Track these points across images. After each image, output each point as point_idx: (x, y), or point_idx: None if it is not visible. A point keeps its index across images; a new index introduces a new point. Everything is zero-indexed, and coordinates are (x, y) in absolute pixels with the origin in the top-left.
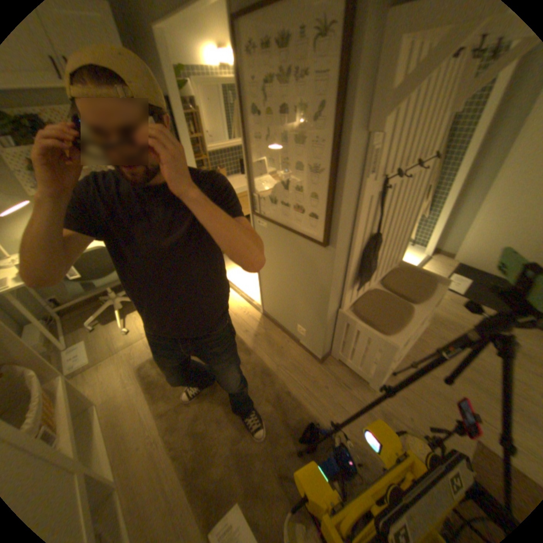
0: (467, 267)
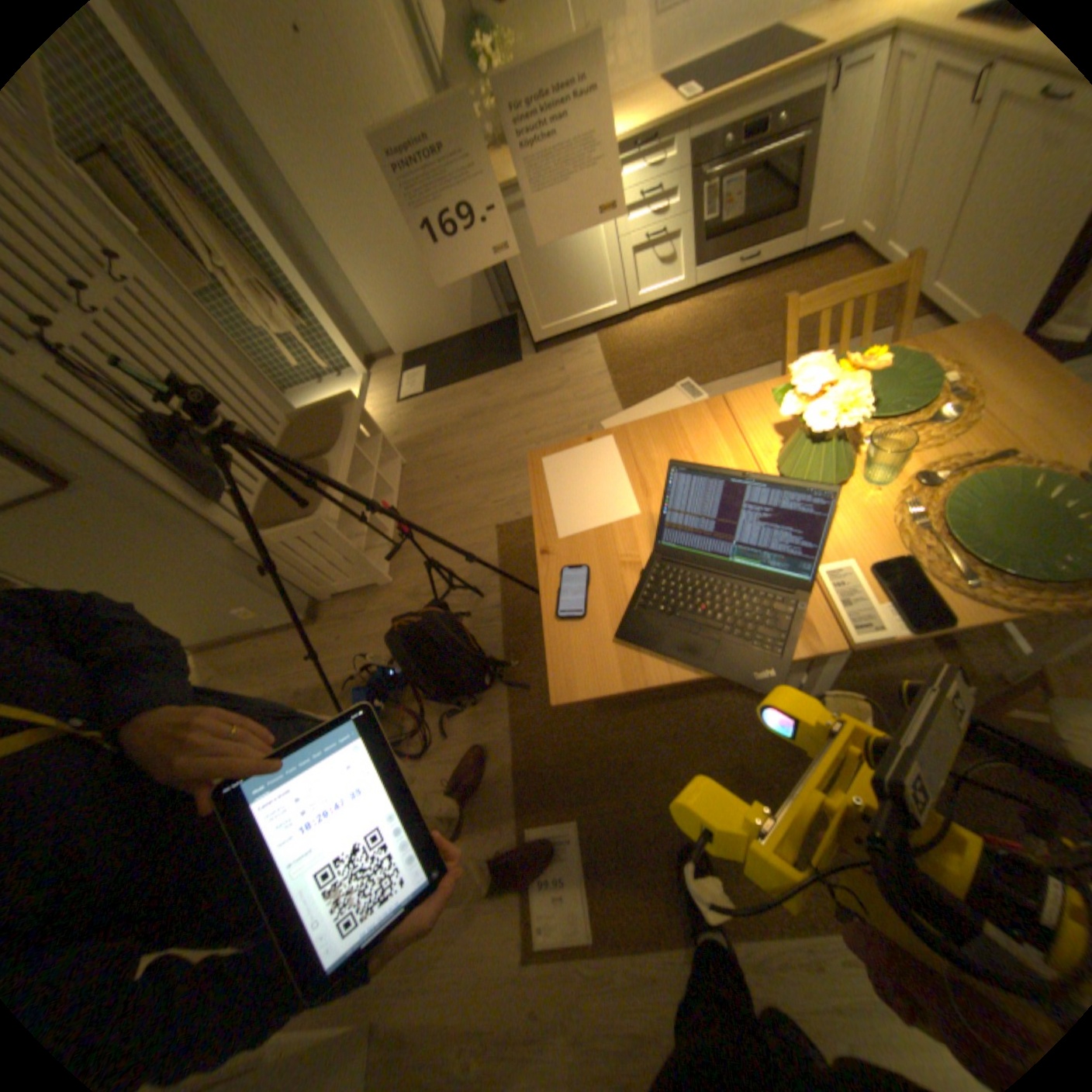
0: (414, 354)
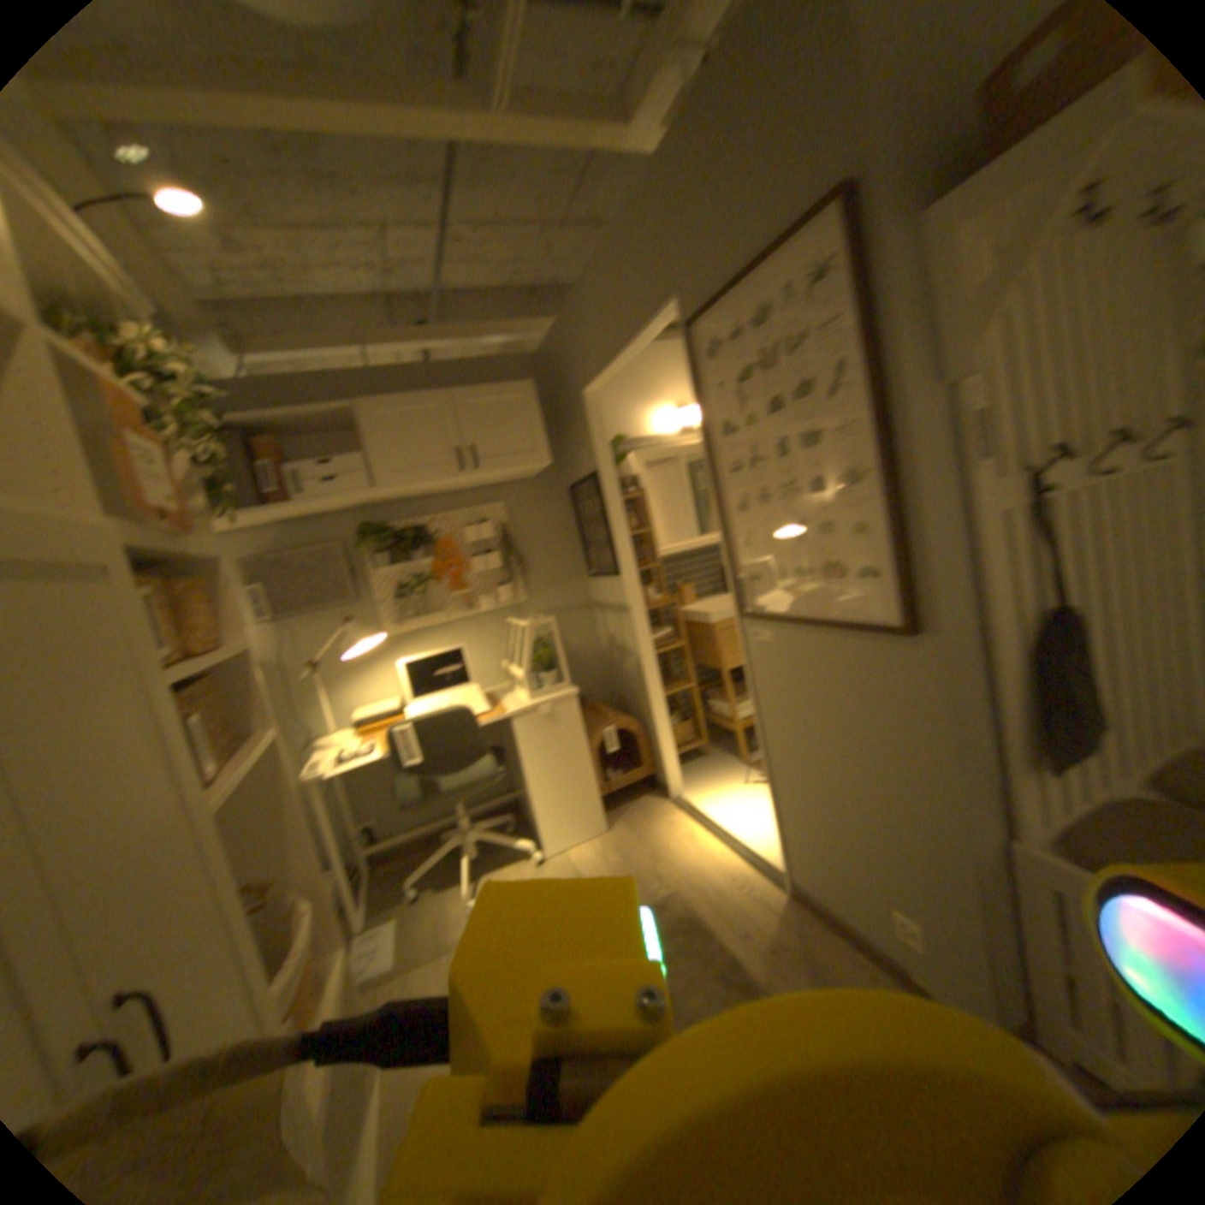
0: None
